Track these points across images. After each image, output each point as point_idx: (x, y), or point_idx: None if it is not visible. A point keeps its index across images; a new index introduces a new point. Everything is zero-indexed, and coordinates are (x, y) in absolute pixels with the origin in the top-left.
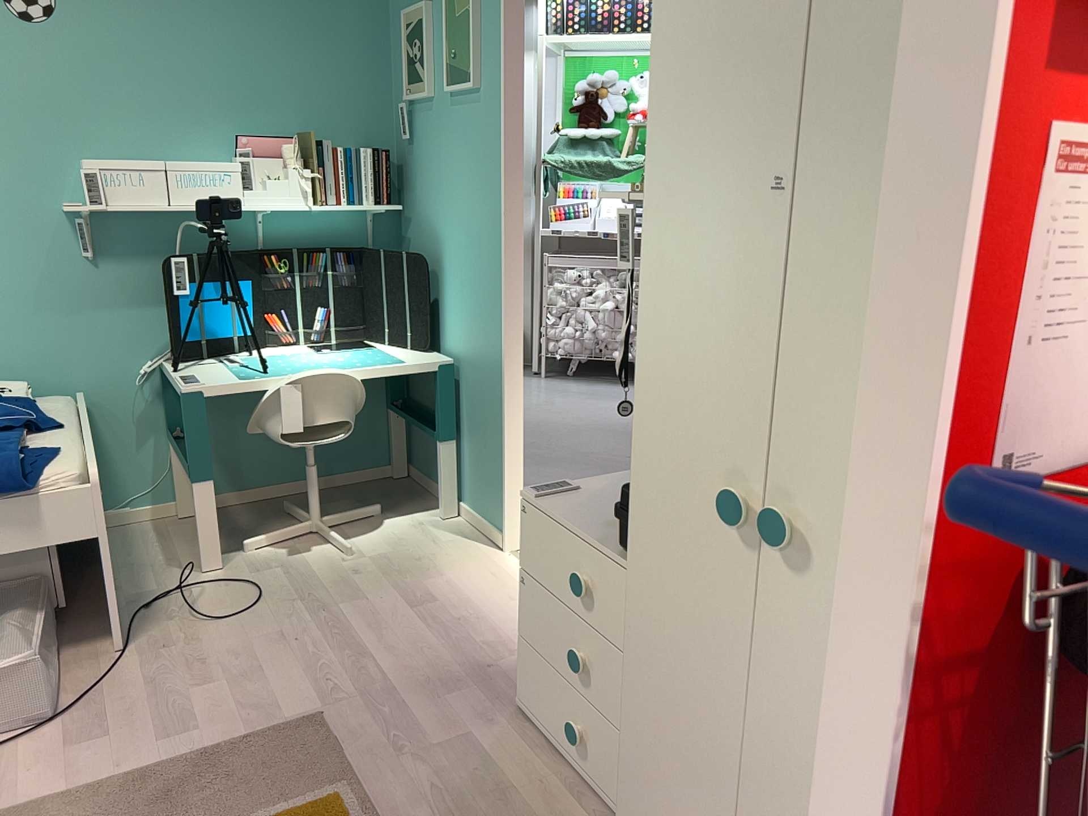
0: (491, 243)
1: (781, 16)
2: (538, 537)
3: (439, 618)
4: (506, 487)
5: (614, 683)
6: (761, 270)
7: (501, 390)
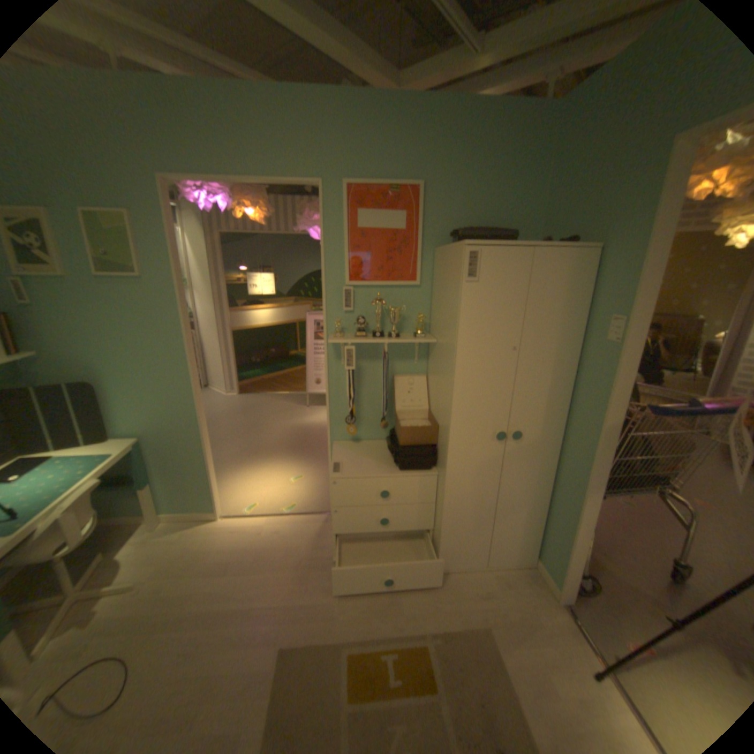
0: (172, 367)
1: (516, 308)
2: (347, 490)
3: (245, 568)
4: (212, 489)
5: (404, 517)
6: (507, 373)
7: (198, 442)
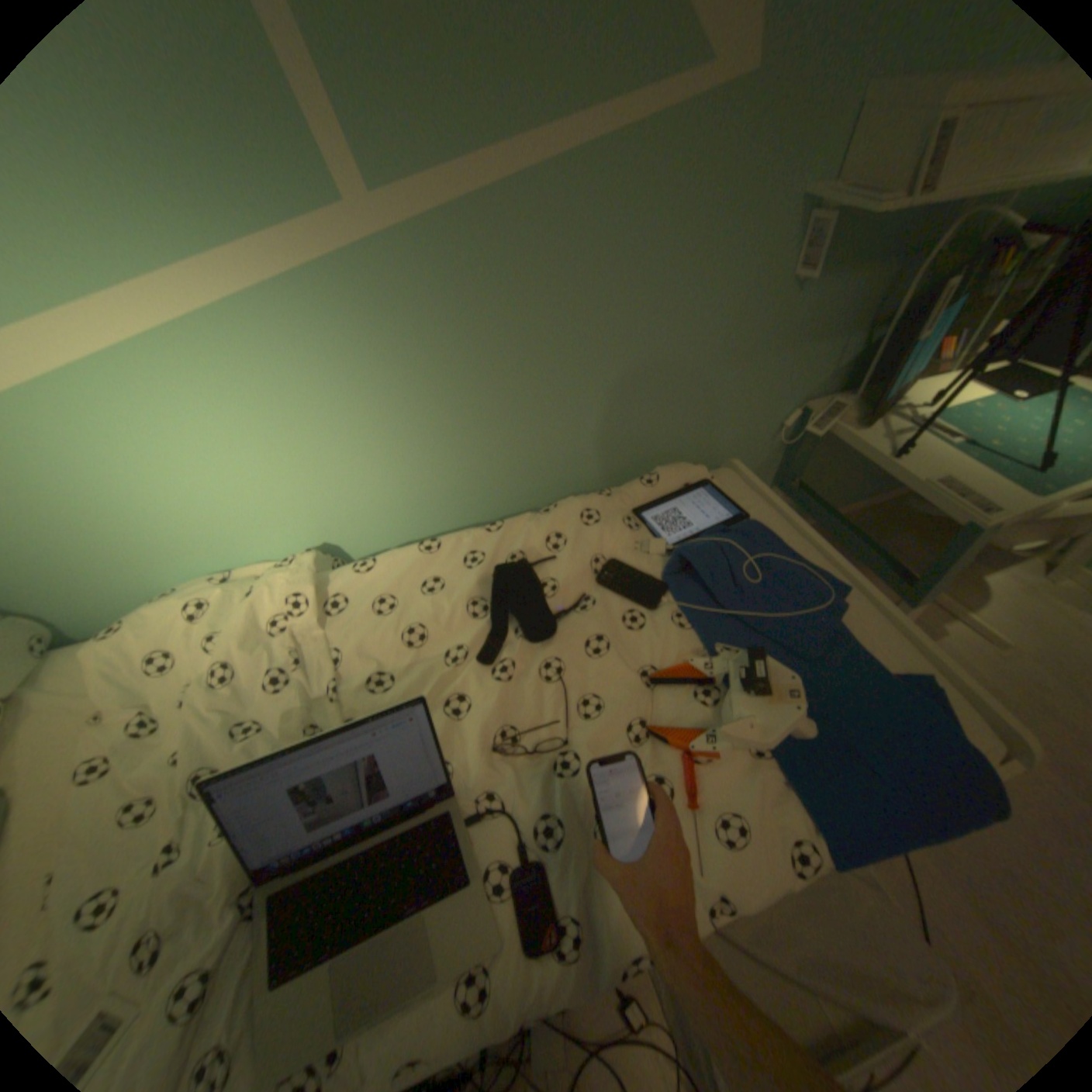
0: None
1: None
2: None
3: None
4: None
5: None
6: None
7: None
